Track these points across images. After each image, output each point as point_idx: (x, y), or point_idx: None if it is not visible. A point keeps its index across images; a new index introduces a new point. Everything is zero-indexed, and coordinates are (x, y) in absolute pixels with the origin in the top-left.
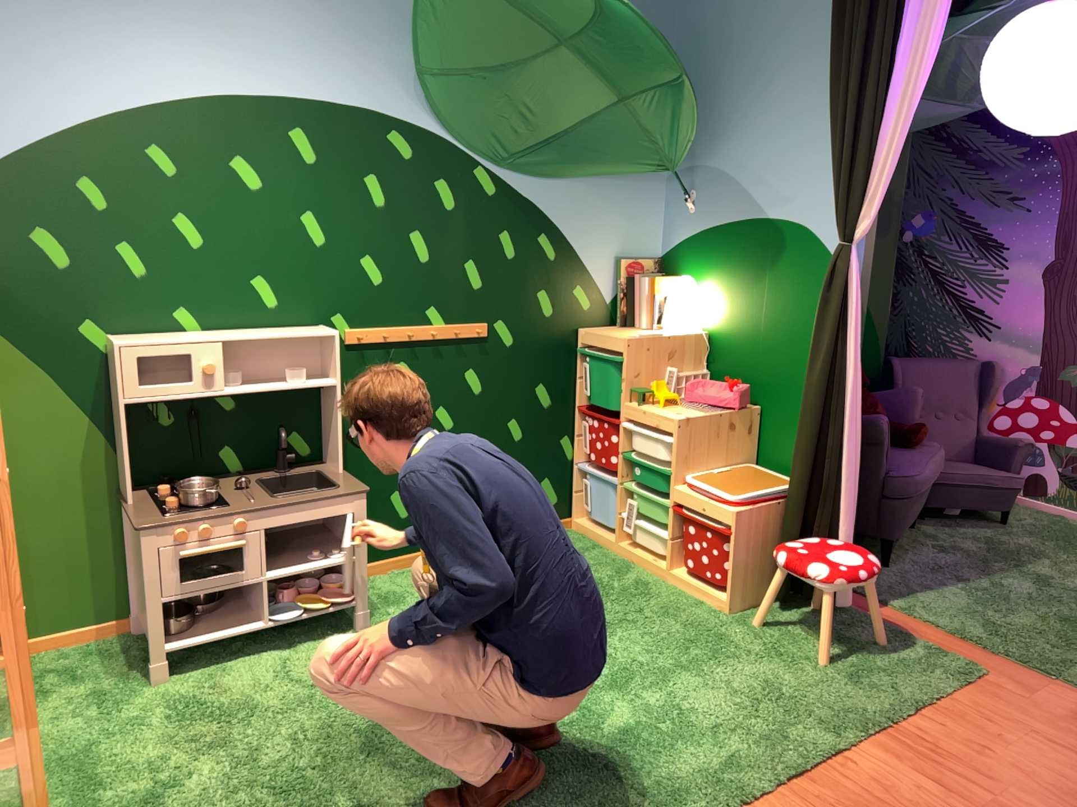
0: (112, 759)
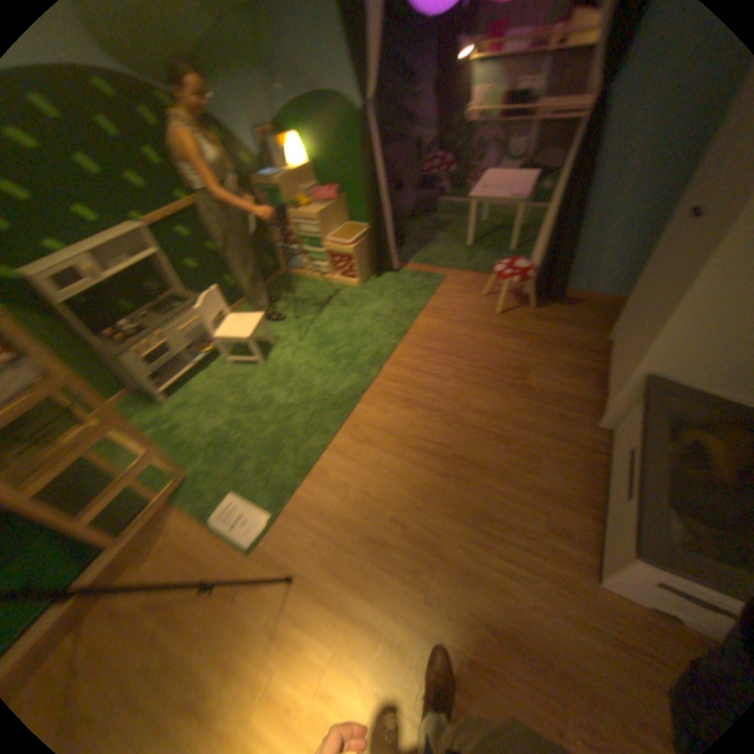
0: (176, 434)
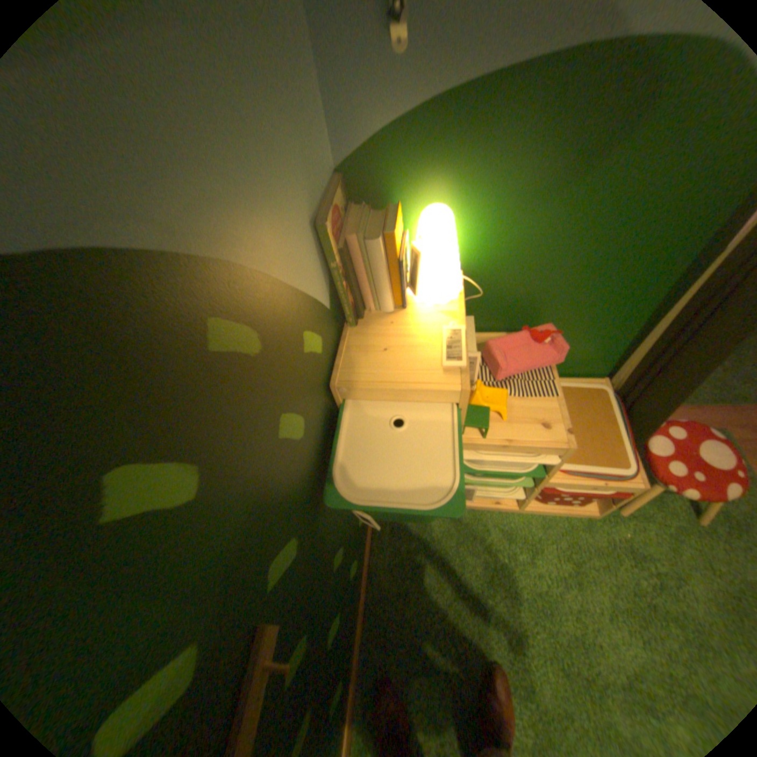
0: None
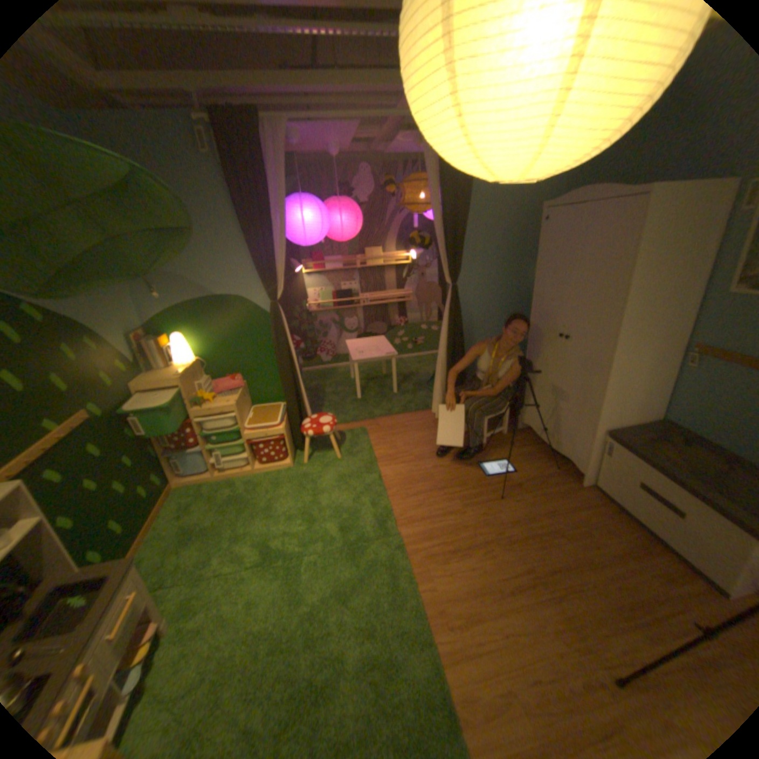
0: None
